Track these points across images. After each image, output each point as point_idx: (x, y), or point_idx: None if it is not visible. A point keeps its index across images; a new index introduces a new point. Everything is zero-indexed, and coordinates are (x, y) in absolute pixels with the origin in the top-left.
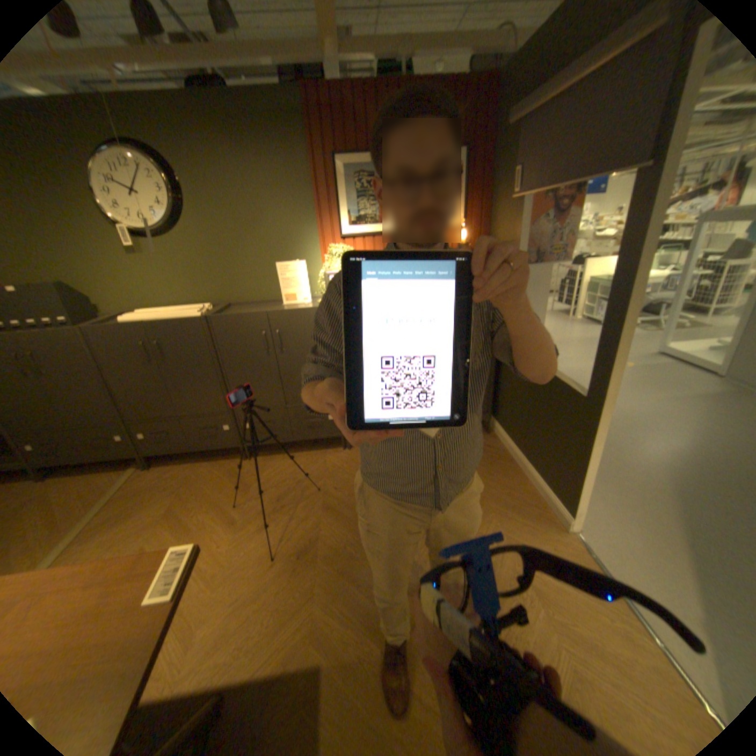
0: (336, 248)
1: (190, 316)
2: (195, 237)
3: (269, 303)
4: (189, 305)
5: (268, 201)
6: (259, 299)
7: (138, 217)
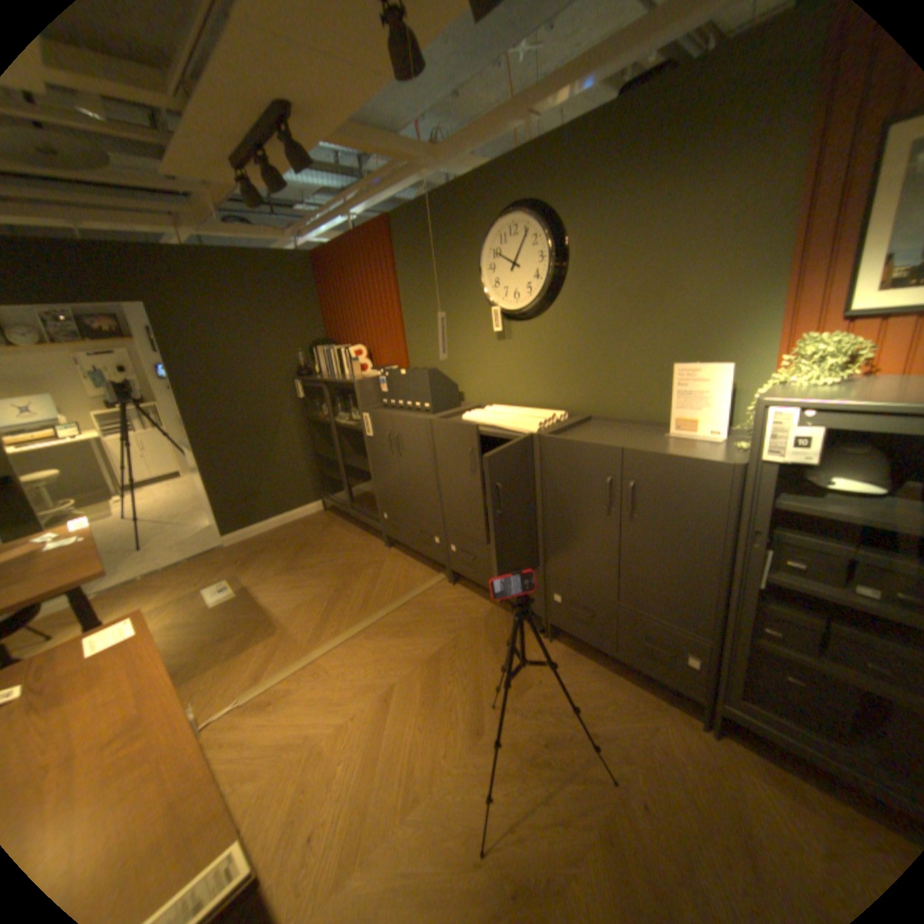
0: (822, 339)
1: (525, 429)
2: (570, 320)
3: (647, 426)
4: (543, 408)
5: (692, 255)
6: (635, 416)
7: (513, 297)
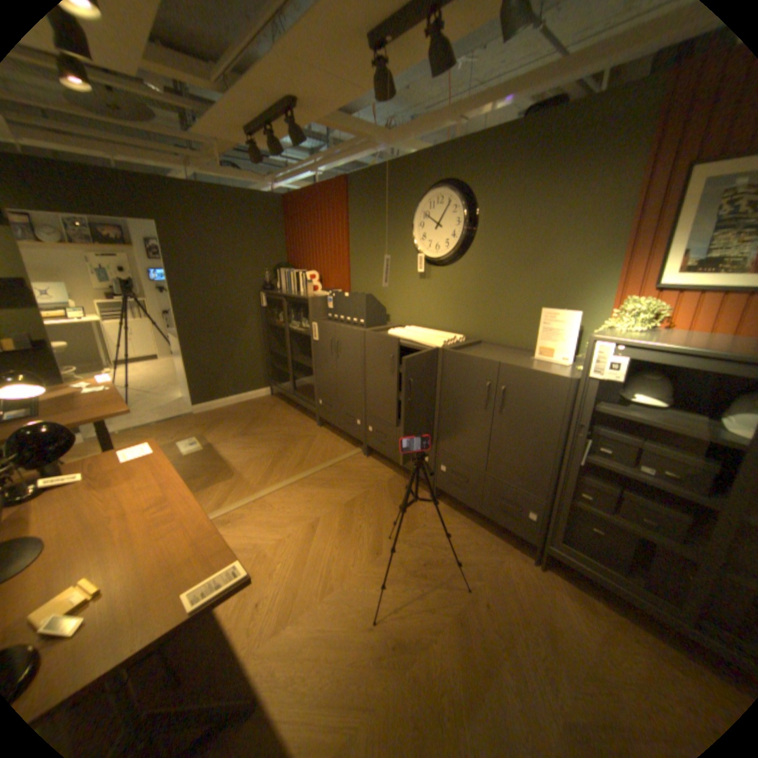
0: (641, 301)
1: (433, 345)
2: (474, 269)
3: (520, 351)
4: (448, 332)
5: (563, 234)
6: (513, 344)
7: (435, 248)
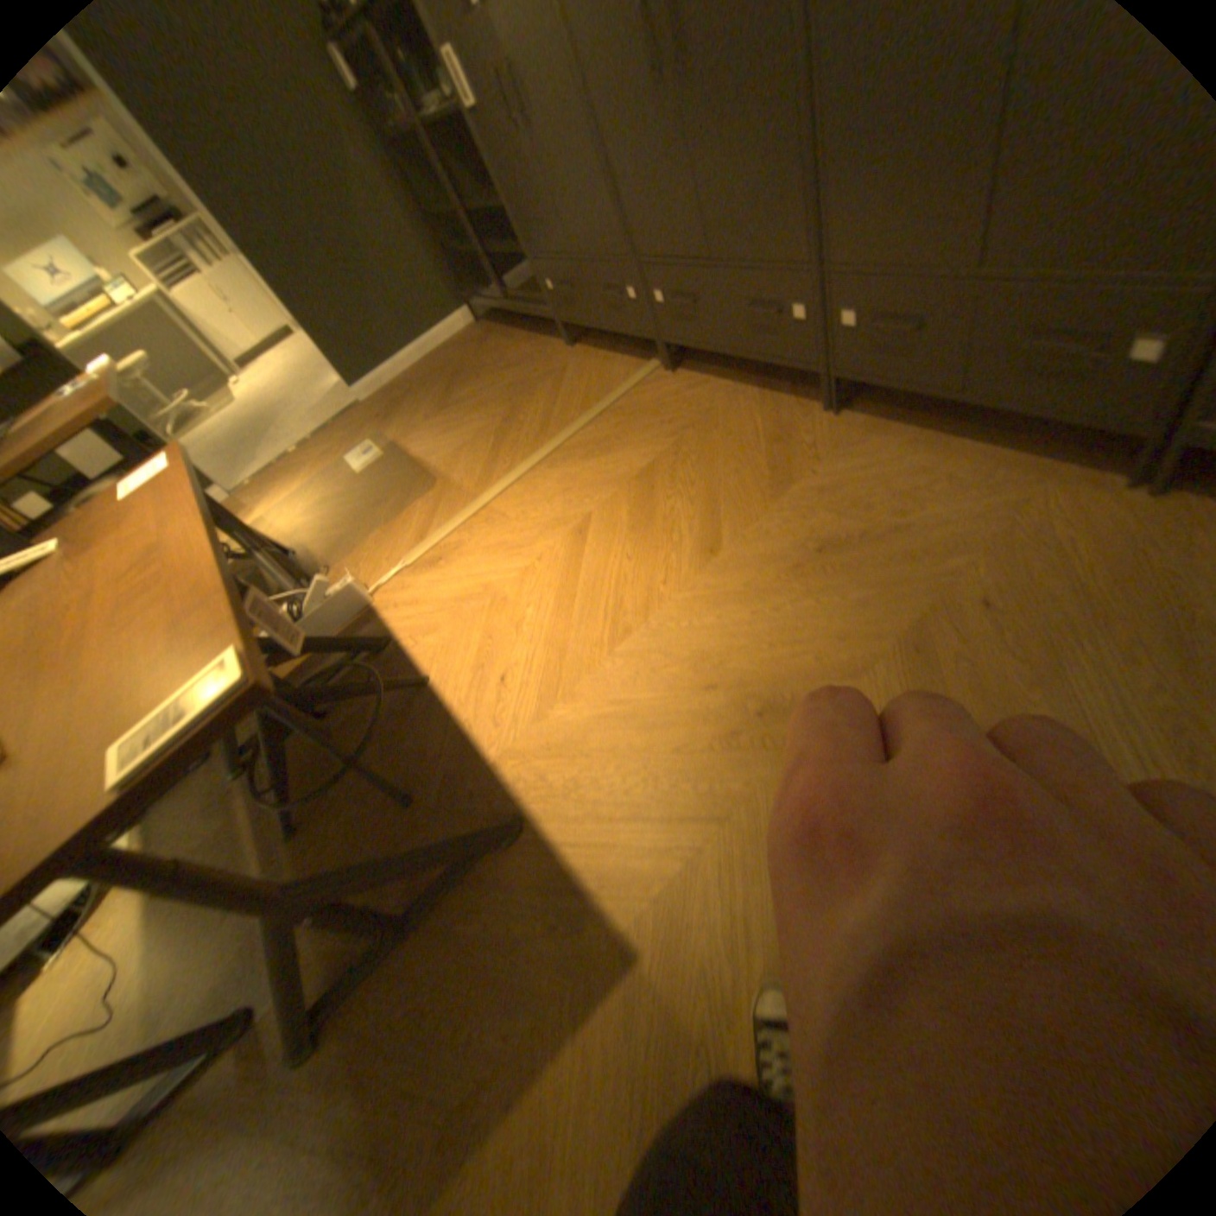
0: None
1: None
2: None
3: None
4: None
5: None
6: None
7: None
